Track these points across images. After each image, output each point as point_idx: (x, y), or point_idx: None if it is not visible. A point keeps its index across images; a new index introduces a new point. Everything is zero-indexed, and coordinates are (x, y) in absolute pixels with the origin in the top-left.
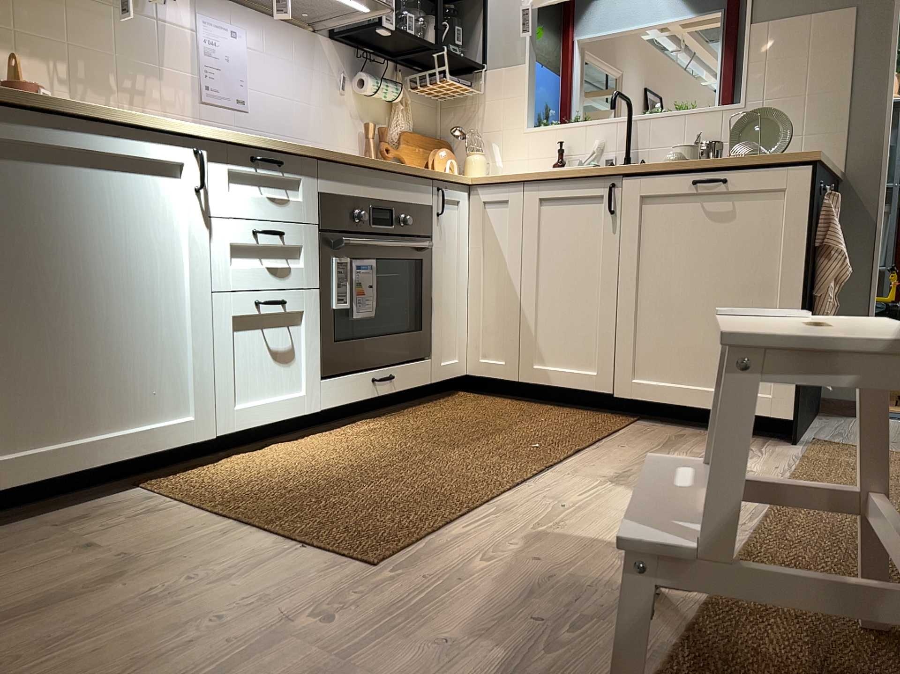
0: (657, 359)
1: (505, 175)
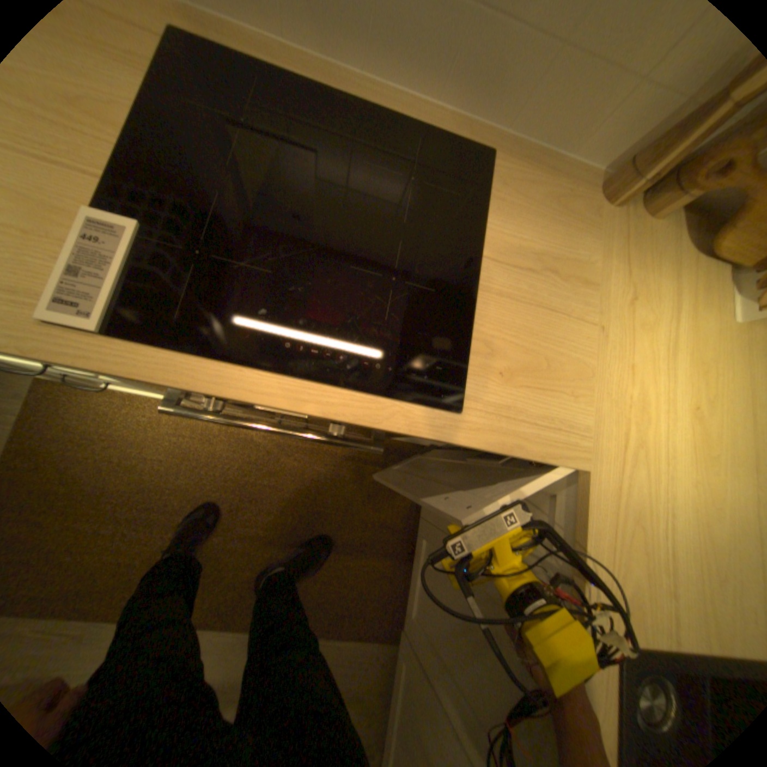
0: (411, 708)
1: (607, 560)
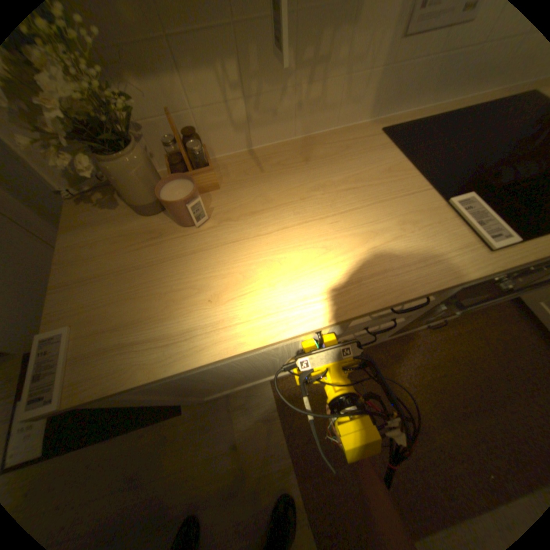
0: None
1: None
